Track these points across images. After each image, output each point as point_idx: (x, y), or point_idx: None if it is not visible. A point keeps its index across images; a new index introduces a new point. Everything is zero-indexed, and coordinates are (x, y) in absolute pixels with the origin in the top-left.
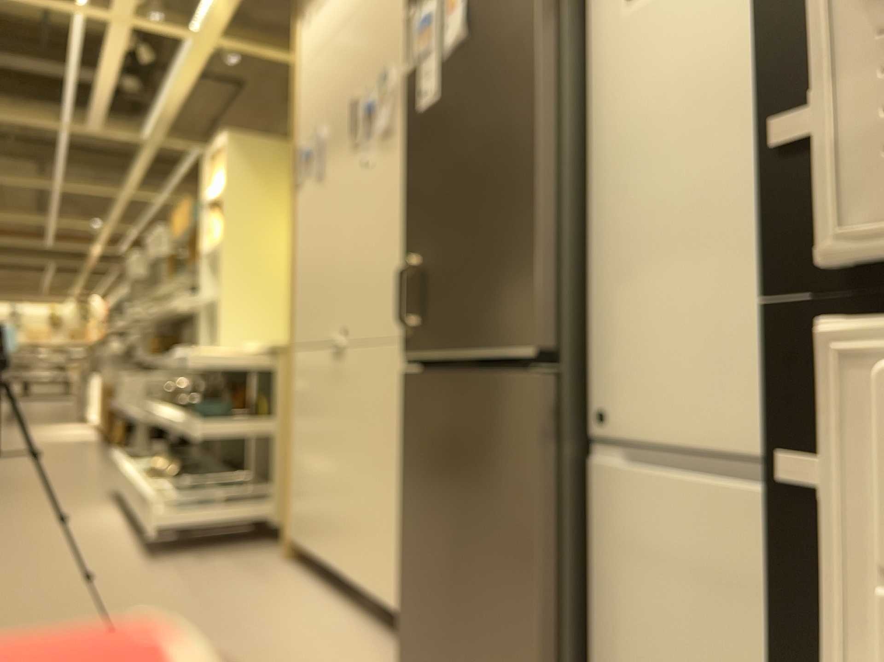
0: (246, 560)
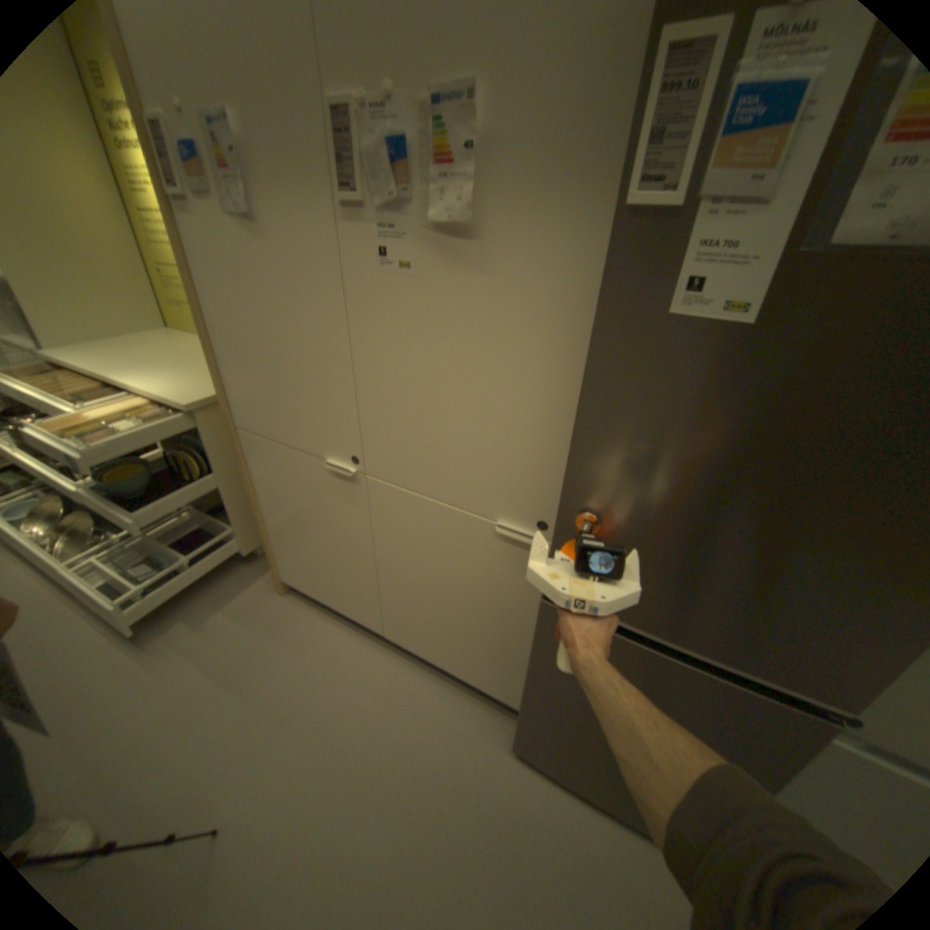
0: (244, 606)
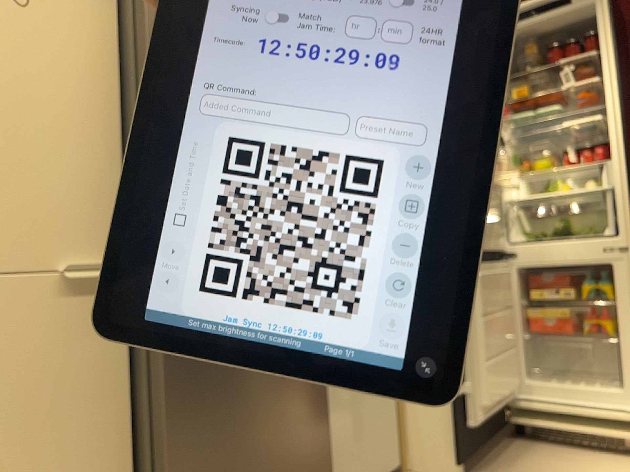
0: None
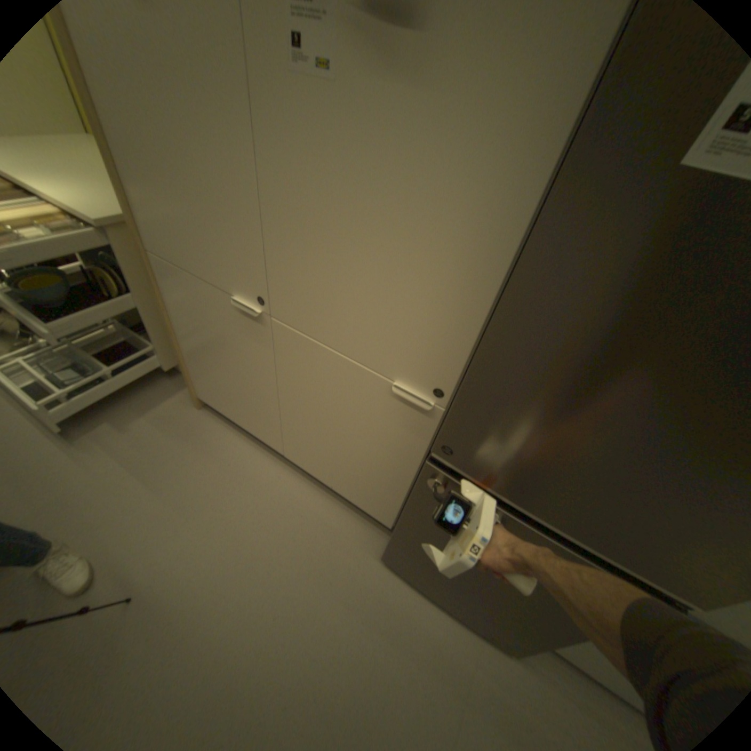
0: (164, 415)
